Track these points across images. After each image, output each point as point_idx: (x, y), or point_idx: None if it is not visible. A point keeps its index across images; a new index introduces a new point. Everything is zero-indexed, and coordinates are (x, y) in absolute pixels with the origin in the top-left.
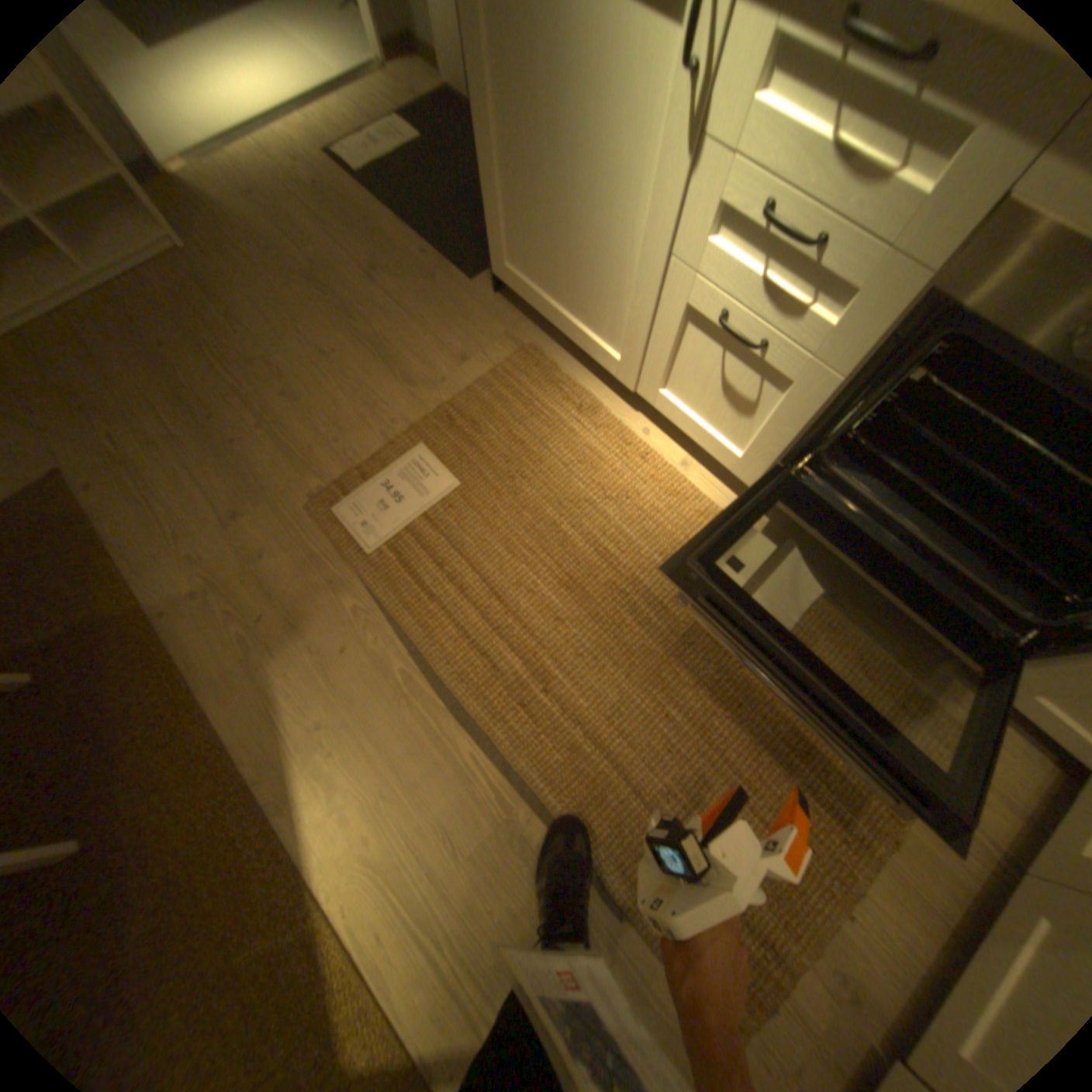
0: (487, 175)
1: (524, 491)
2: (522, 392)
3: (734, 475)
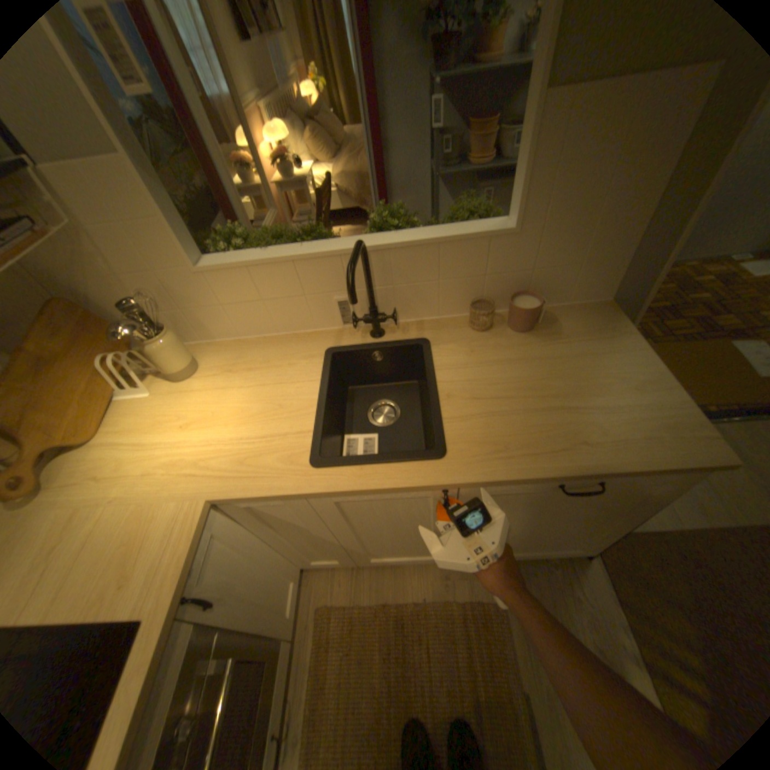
0: None
1: None
2: None
3: None
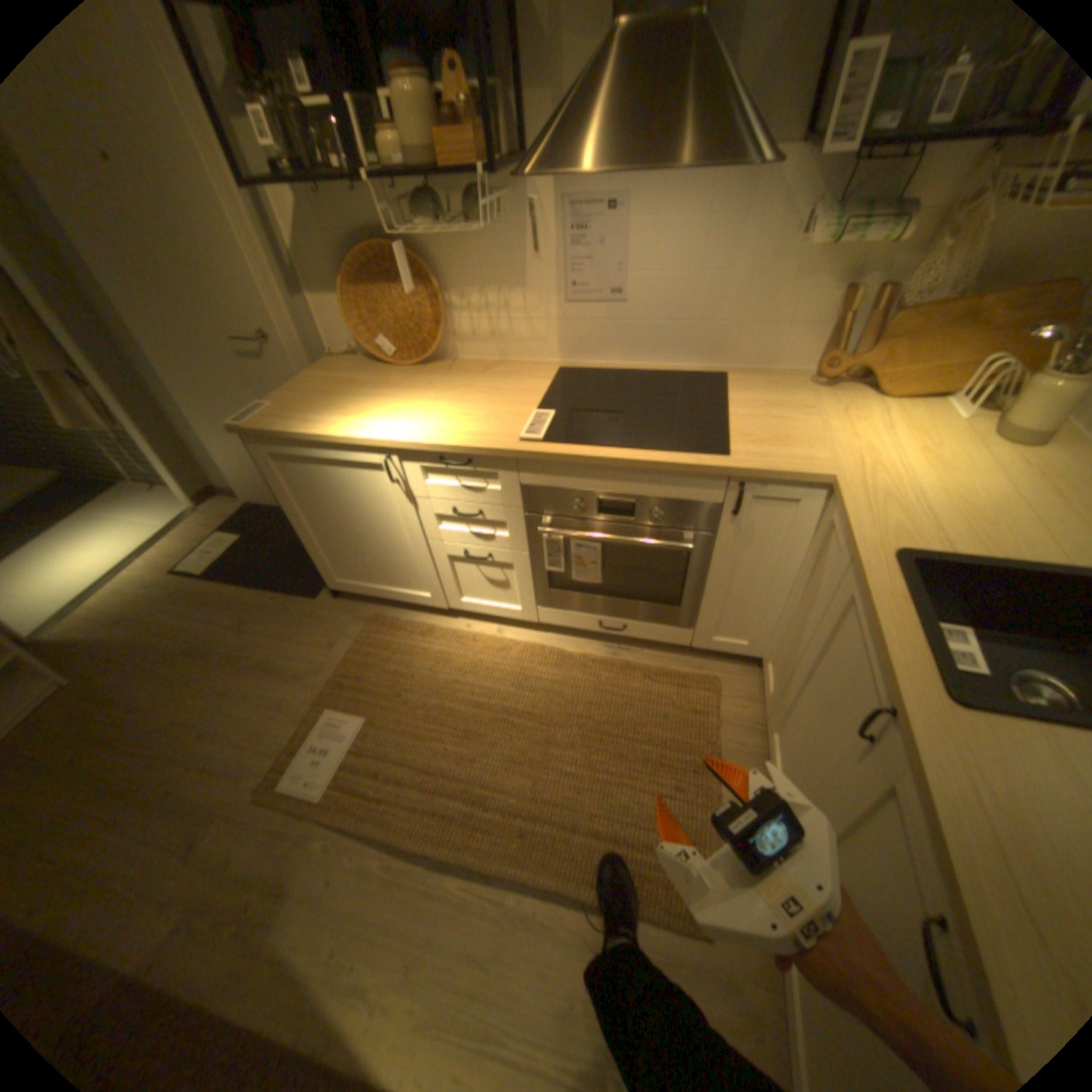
0: (309, 542)
1: (411, 697)
2: (381, 643)
3: (529, 621)
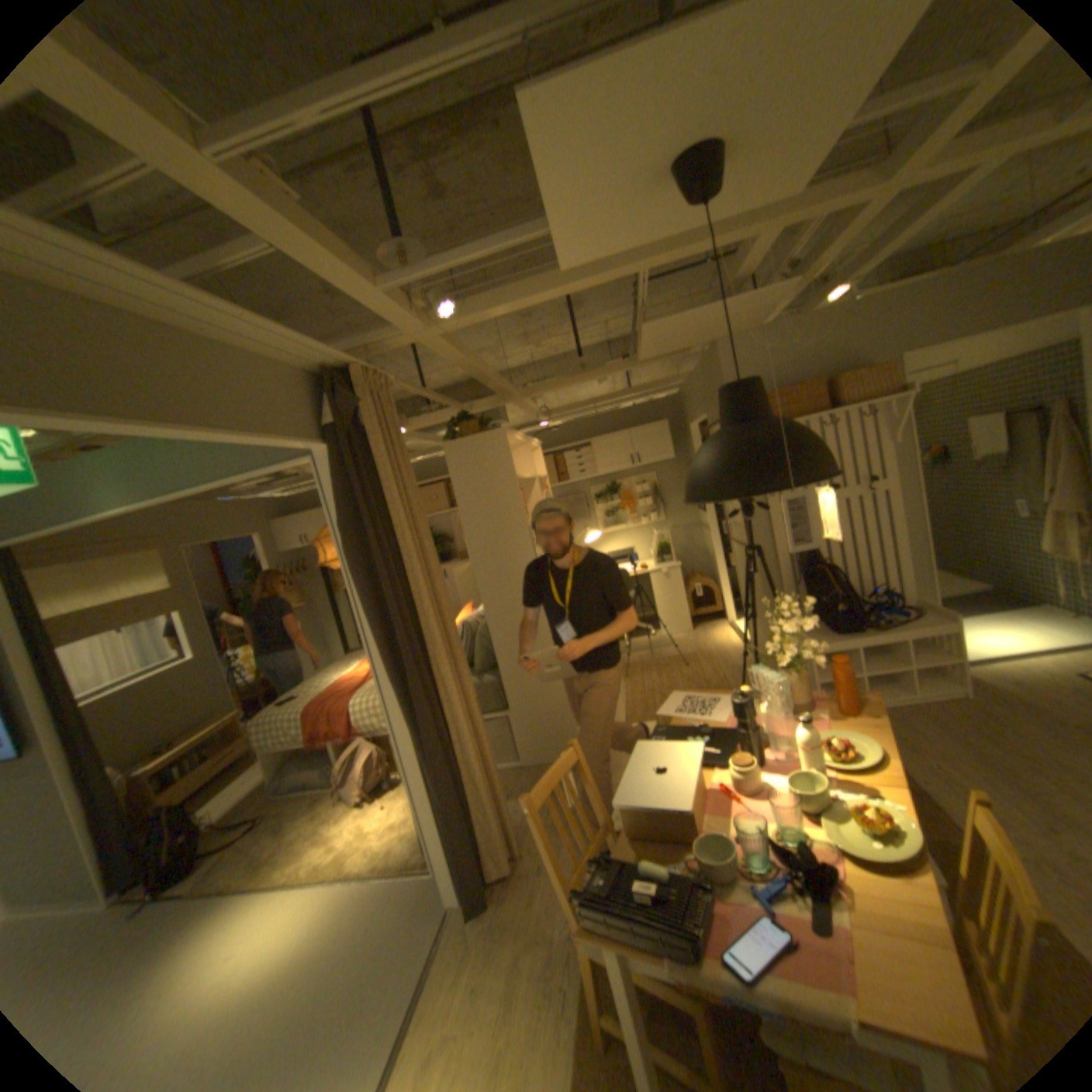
0: None
1: None
2: None
3: None
